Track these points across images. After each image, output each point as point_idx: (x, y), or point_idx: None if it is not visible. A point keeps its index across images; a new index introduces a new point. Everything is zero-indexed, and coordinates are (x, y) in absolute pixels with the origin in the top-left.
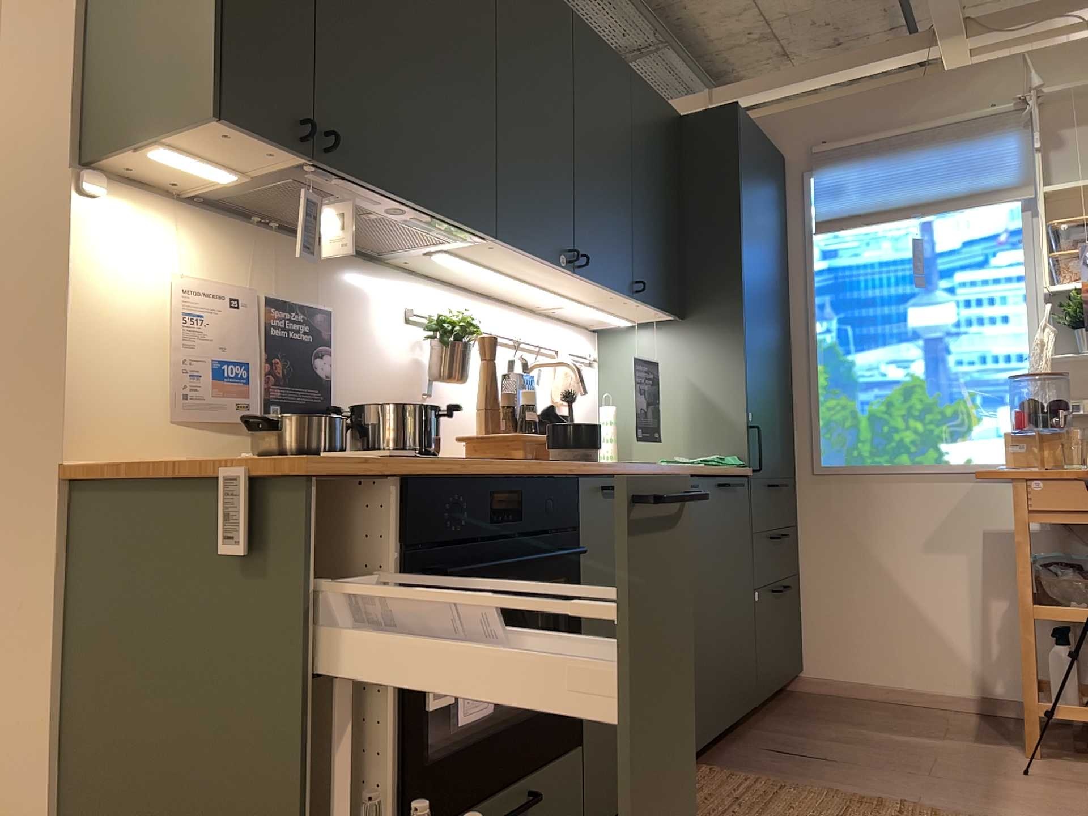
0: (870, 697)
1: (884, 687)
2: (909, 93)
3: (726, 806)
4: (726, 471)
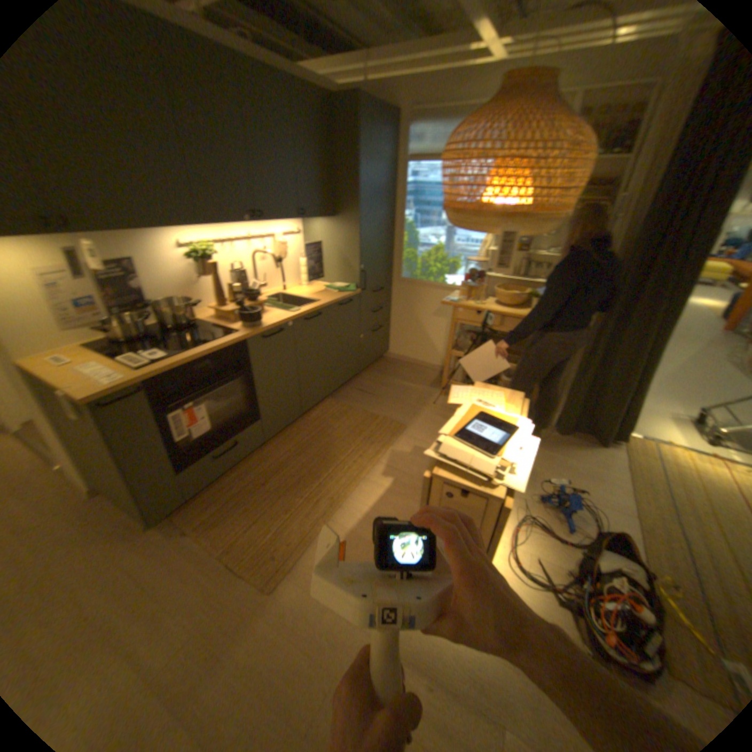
0: (408, 362)
1: (413, 360)
2: (465, 76)
3: (327, 418)
4: (344, 296)
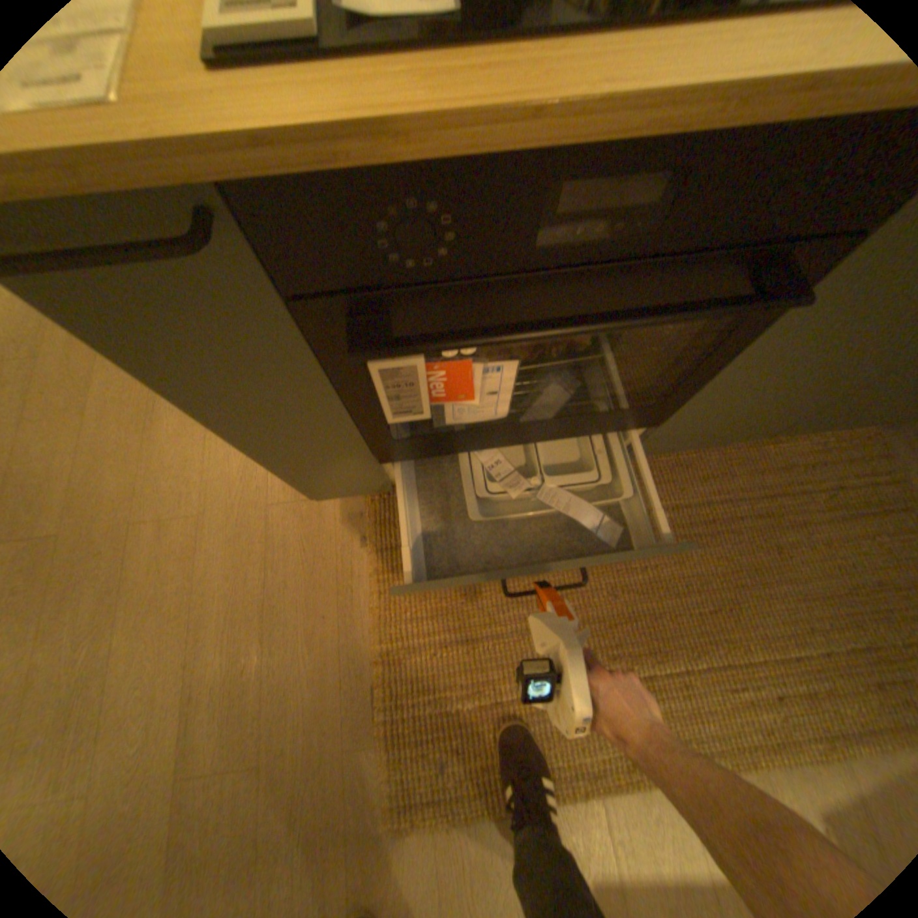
0: None
1: None
2: None
3: (818, 487)
4: None
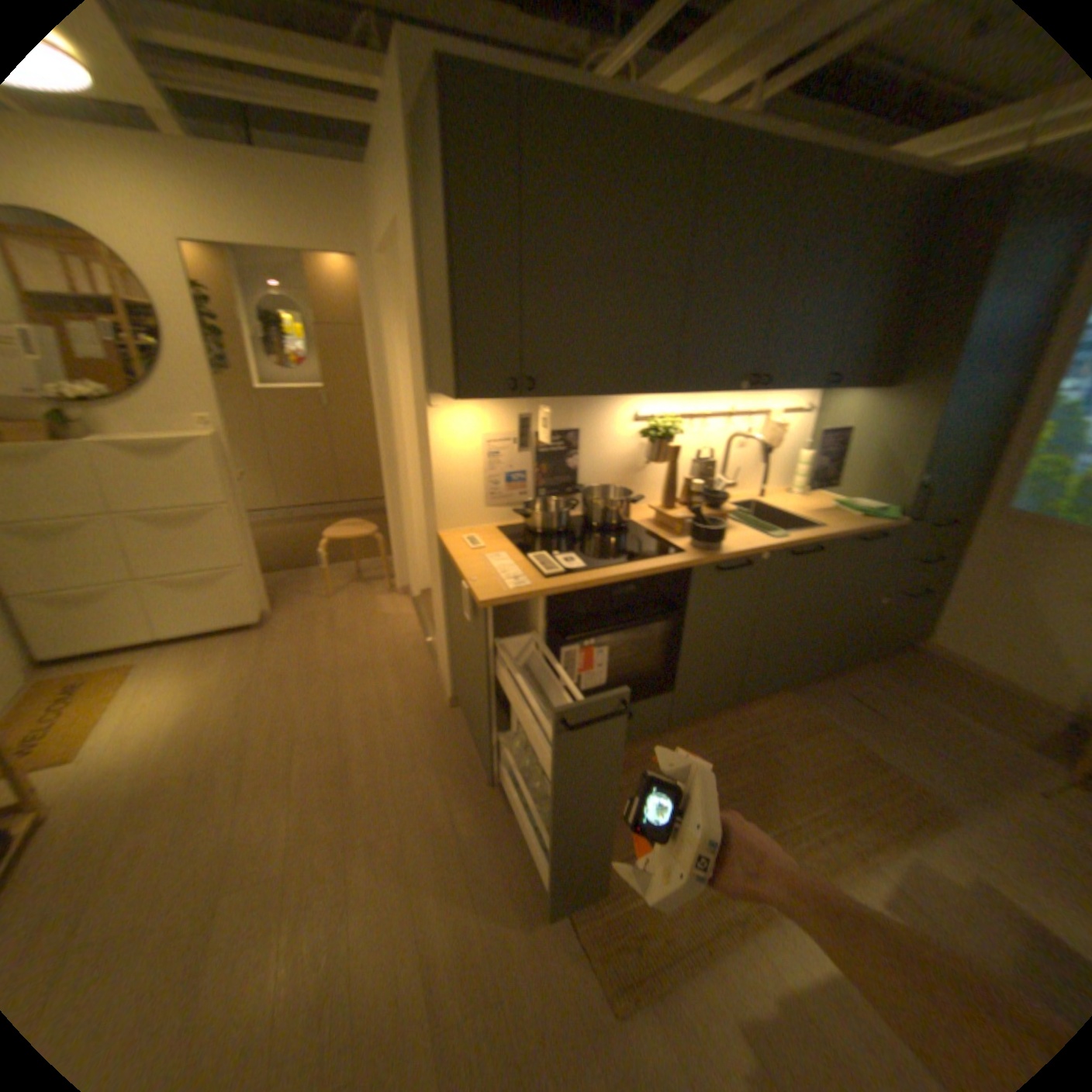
0: (978, 675)
1: (993, 674)
2: None
3: (780, 728)
4: (874, 525)
